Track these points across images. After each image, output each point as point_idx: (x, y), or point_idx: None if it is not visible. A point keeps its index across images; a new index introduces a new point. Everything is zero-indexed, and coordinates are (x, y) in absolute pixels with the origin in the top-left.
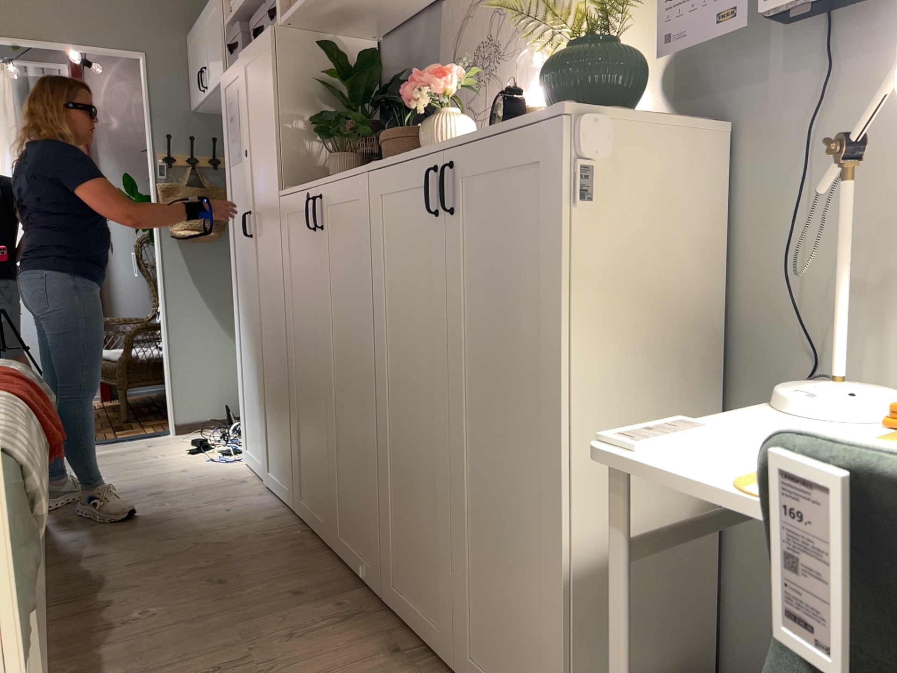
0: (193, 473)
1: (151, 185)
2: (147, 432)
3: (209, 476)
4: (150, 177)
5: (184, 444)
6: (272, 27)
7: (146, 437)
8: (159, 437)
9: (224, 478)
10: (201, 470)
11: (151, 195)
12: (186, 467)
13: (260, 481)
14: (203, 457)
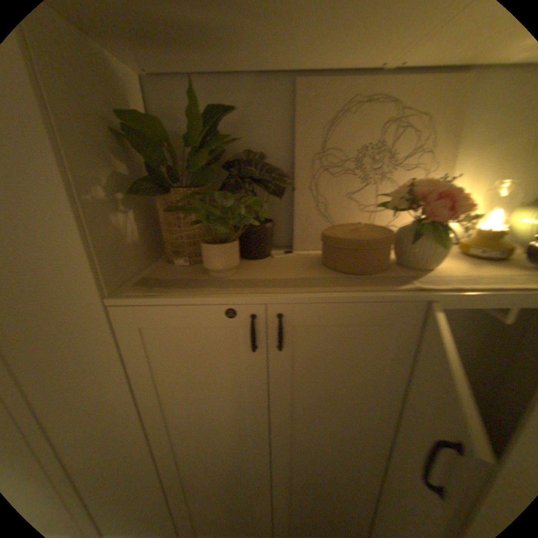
0: None
1: None
2: None
3: None
4: None
5: None
6: None
7: None
8: None
9: None
10: None
11: None
12: None
13: None
14: None
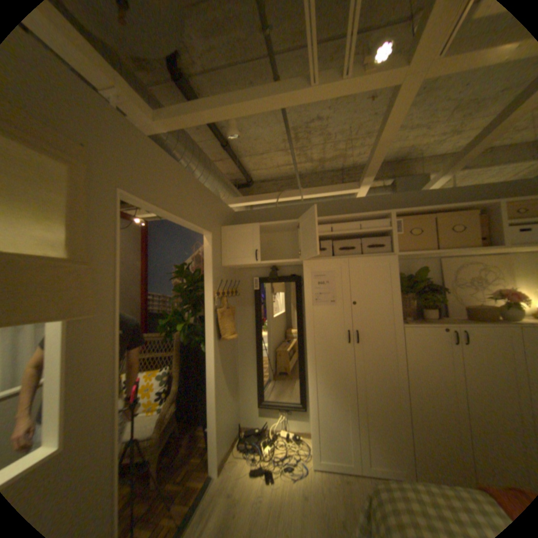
0: (313, 496)
1: (209, 310)
2: (199, 487)
3: (324, 492)
4: (206, 305)
5: (243, 480)
6: (395, 257)
7: (206, 492)
8: (212, 486)
9: (335, 487)
10: (309, 491)
11: (206, 316)
12: (298, 495)
13: (351, 476)
14: (284, 482)
